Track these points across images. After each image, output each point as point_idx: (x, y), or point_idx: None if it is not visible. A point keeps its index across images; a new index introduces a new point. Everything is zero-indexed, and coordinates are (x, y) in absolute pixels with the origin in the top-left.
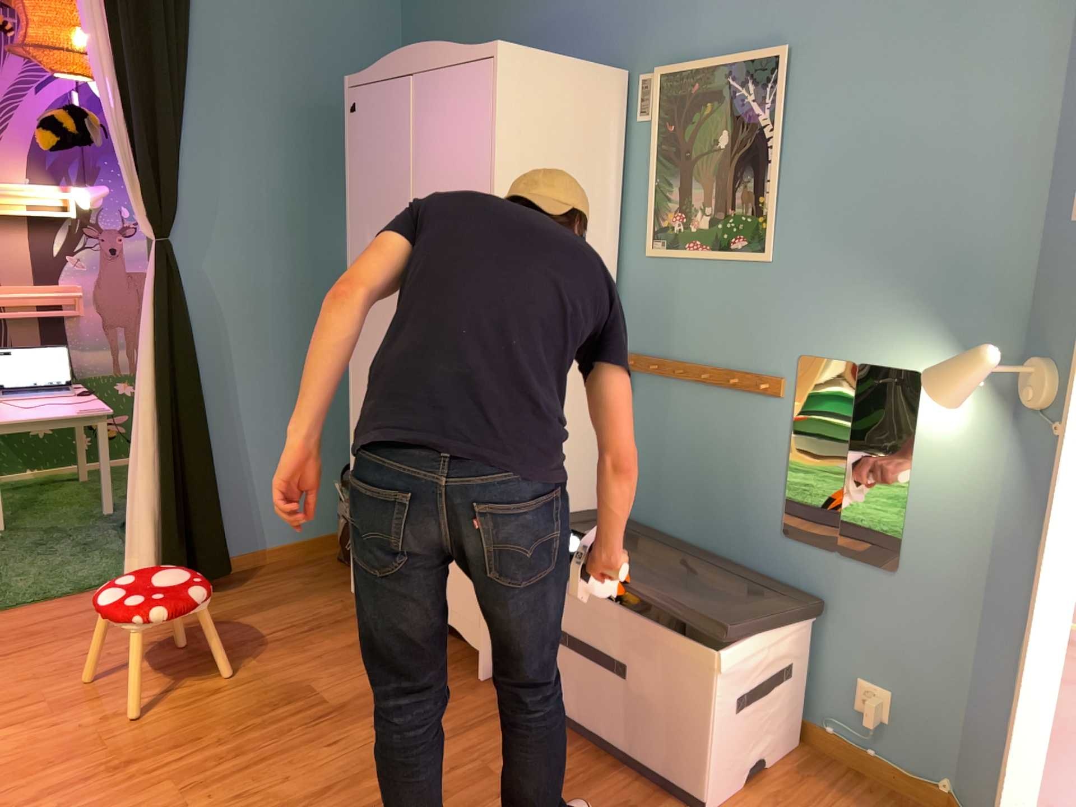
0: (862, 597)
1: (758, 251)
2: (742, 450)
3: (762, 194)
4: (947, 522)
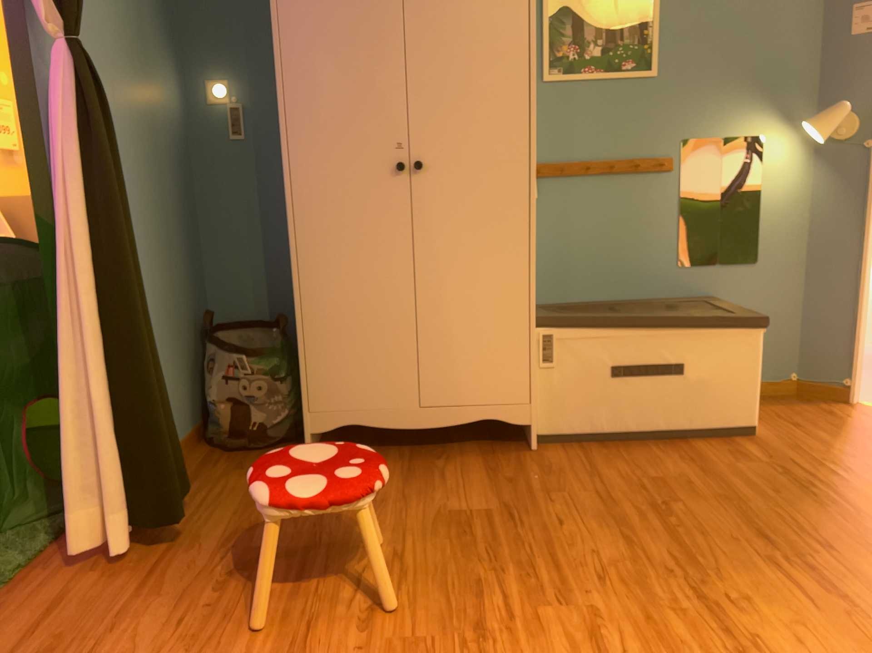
0: (736, 287)
1: (646, 69)
2: (642, 216)
3: (647, 28)
4: (784, 223)
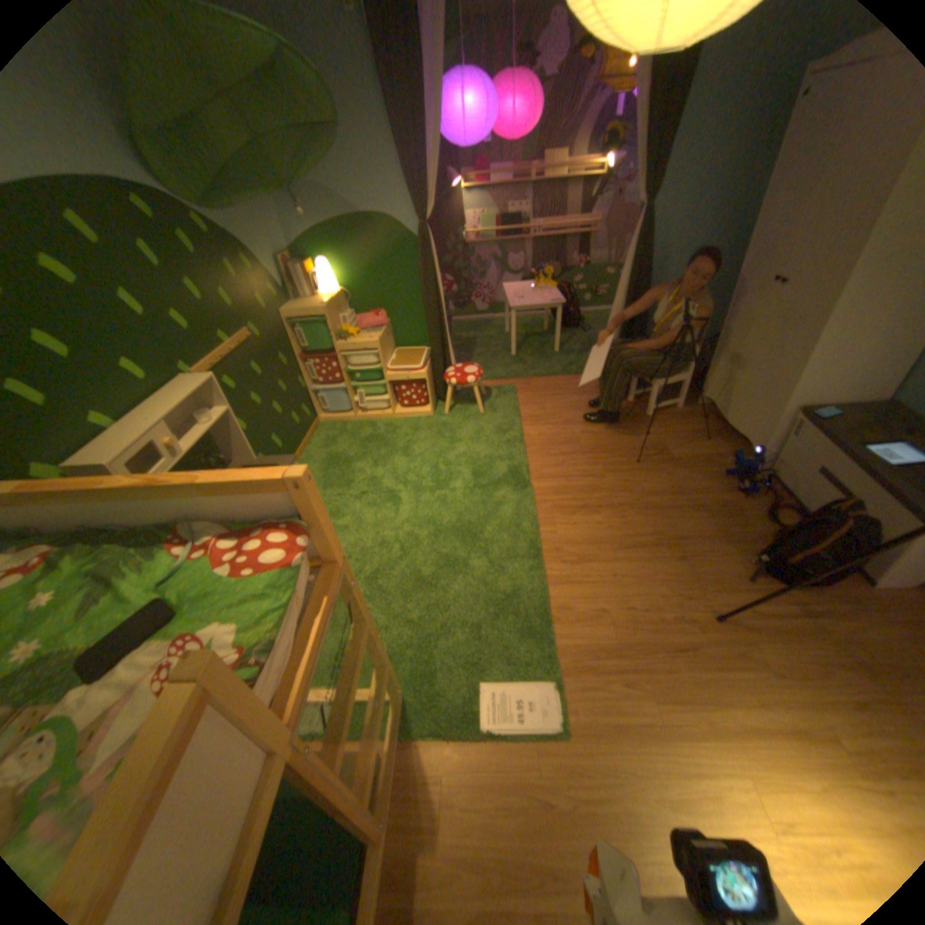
0: None
1: None
2: None
3: None
4: None
